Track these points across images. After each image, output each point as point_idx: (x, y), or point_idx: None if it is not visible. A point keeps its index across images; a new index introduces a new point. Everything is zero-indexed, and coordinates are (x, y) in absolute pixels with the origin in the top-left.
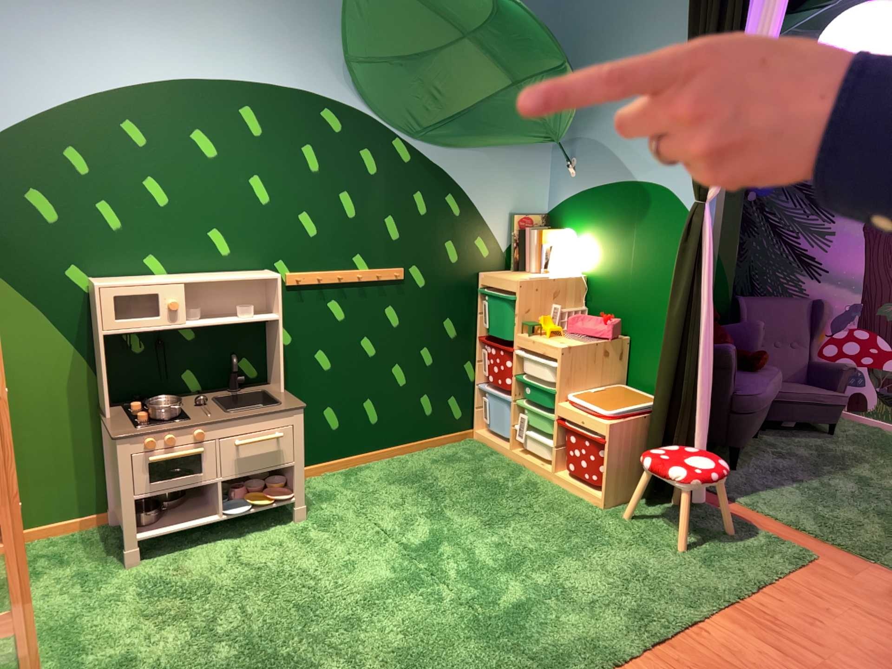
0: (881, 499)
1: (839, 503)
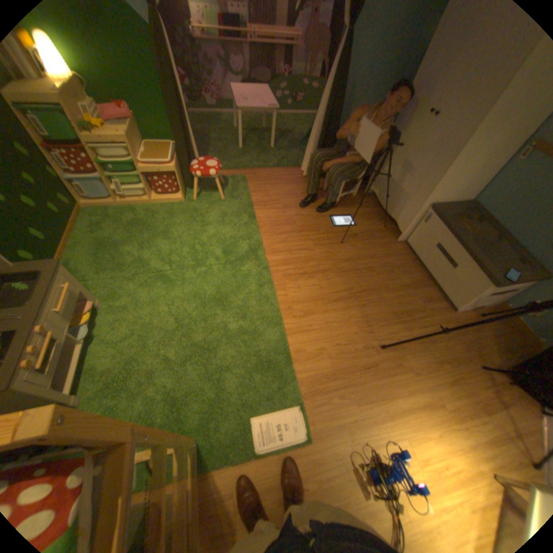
0: (230, 145)
1: (225, 153)
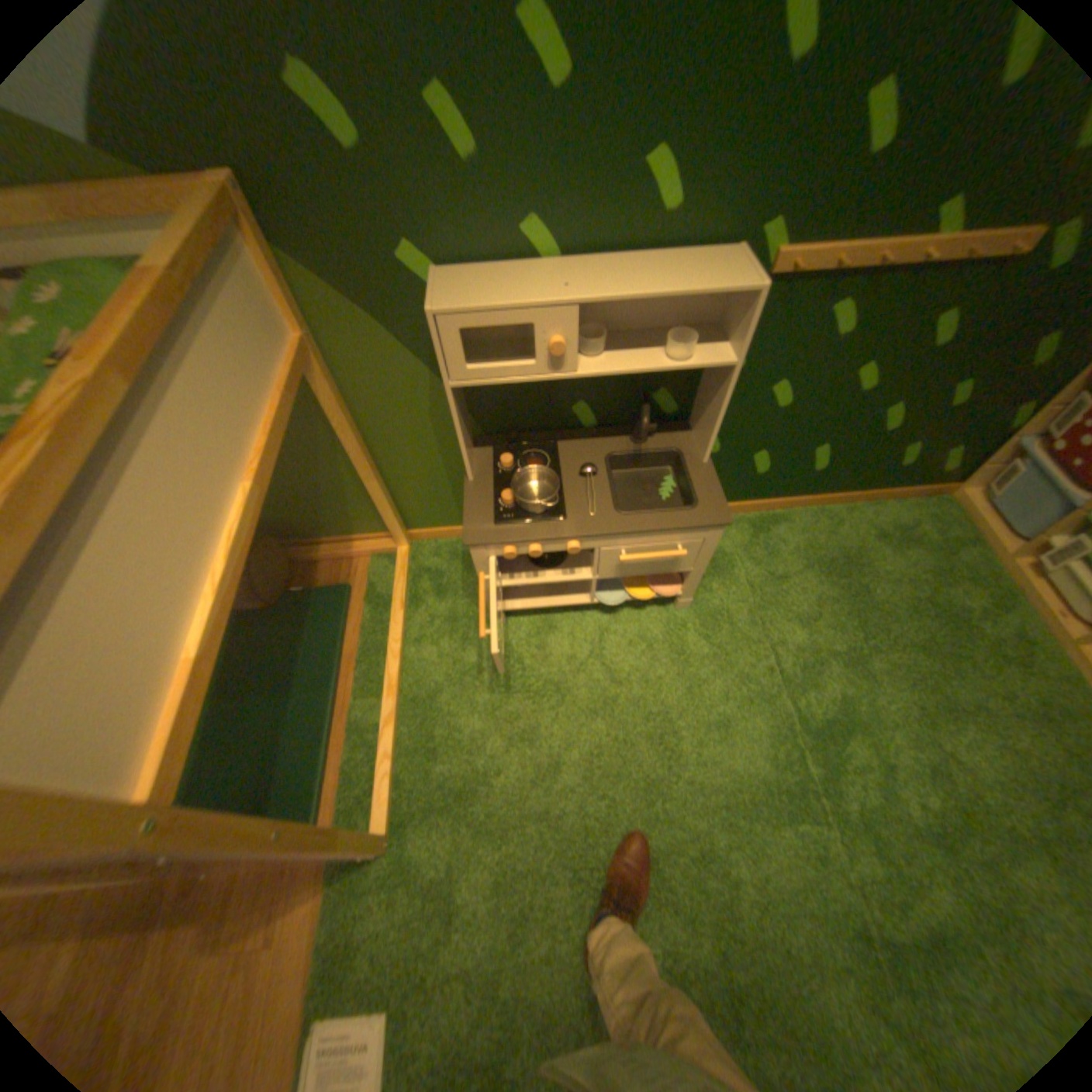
0: None
1: None
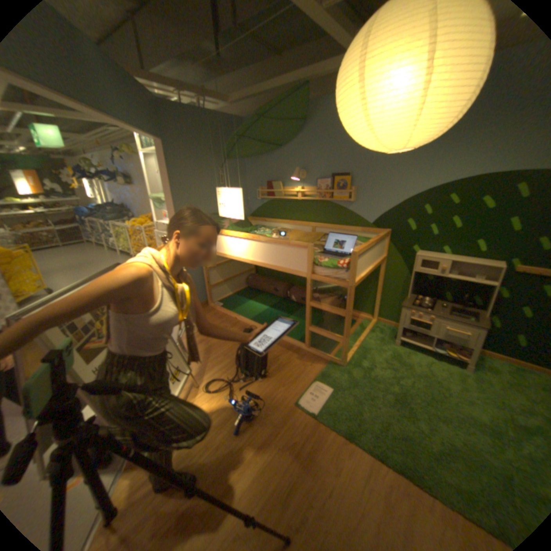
0: None
1: None
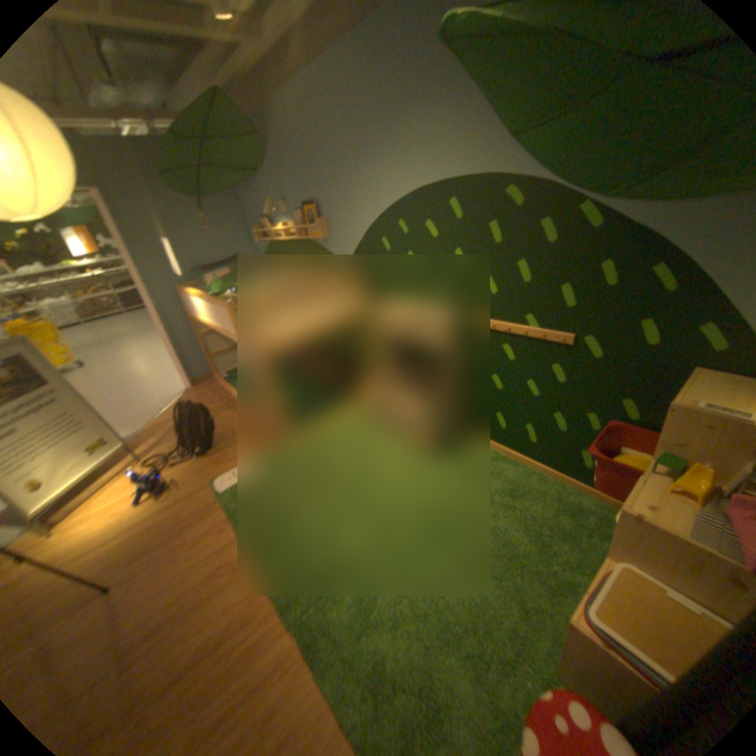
0: None
1: None
